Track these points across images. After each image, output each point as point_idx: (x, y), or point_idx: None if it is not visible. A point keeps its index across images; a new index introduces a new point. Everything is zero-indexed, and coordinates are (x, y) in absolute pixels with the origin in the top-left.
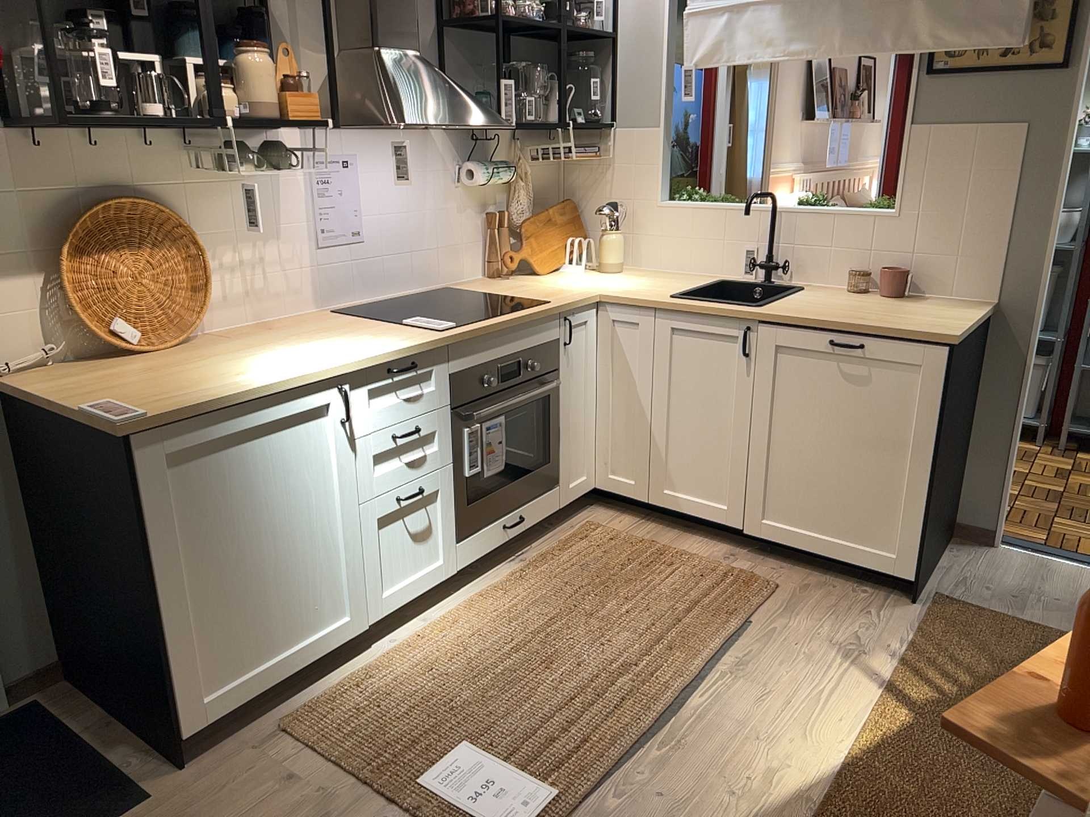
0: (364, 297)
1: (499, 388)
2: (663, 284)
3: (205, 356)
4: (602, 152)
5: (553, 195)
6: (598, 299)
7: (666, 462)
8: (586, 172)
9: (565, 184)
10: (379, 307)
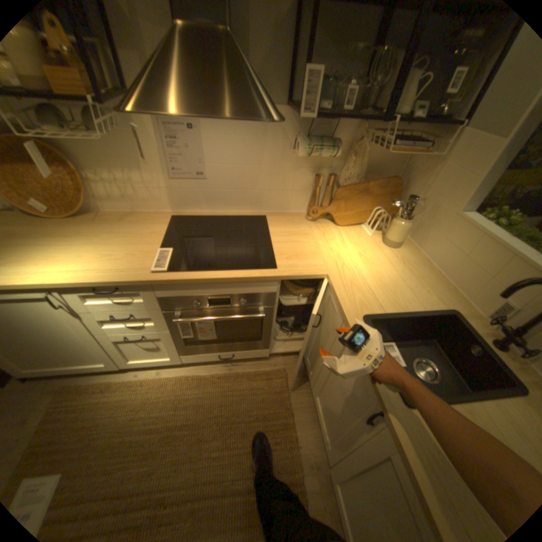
0: (207, 209)
1: (208, 308)
2: (396, 286)
3: (51, 232)
4: (445, 145)
5: (393, 168)
6: (323, 277)
7: (320, 387)
8: (425, 159)
9: (409, 161)
10: (217, 216)
